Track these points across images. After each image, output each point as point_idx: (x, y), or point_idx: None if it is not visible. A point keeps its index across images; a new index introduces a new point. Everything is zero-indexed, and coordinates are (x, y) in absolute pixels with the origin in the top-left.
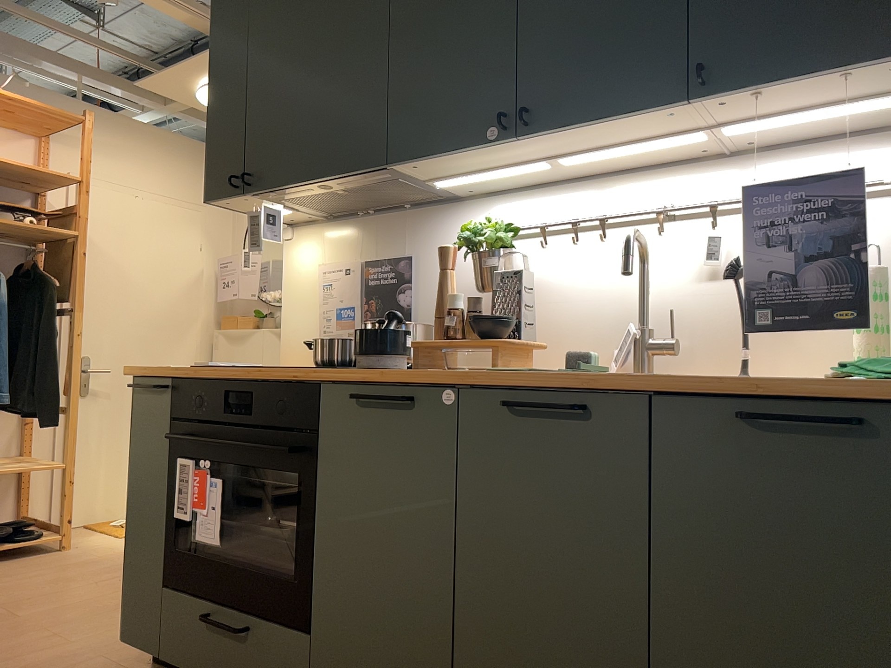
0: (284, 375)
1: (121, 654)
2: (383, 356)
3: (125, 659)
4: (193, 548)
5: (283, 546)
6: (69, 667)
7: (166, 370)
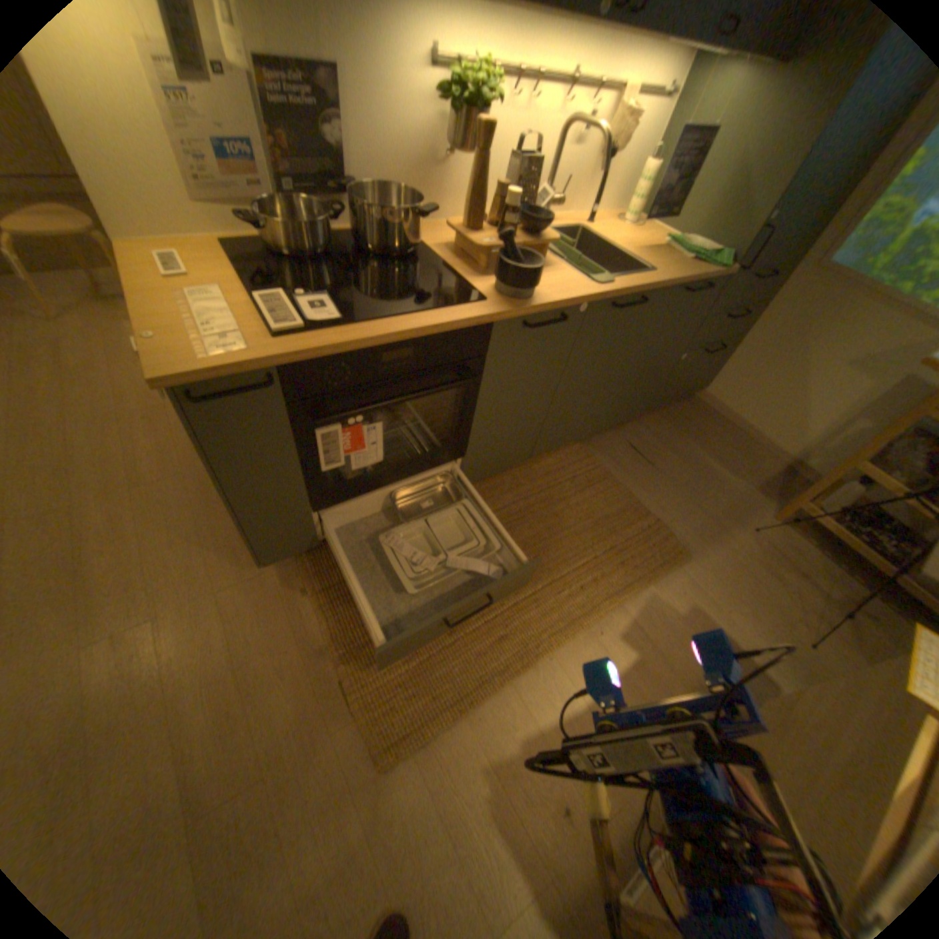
0: (451, 322)
1: (221, 580)
2: (531, 285)
3: (236, 576)
4: (324, 477)
5: (419, 431)
6: (221, 619)
7: (273, 363)
